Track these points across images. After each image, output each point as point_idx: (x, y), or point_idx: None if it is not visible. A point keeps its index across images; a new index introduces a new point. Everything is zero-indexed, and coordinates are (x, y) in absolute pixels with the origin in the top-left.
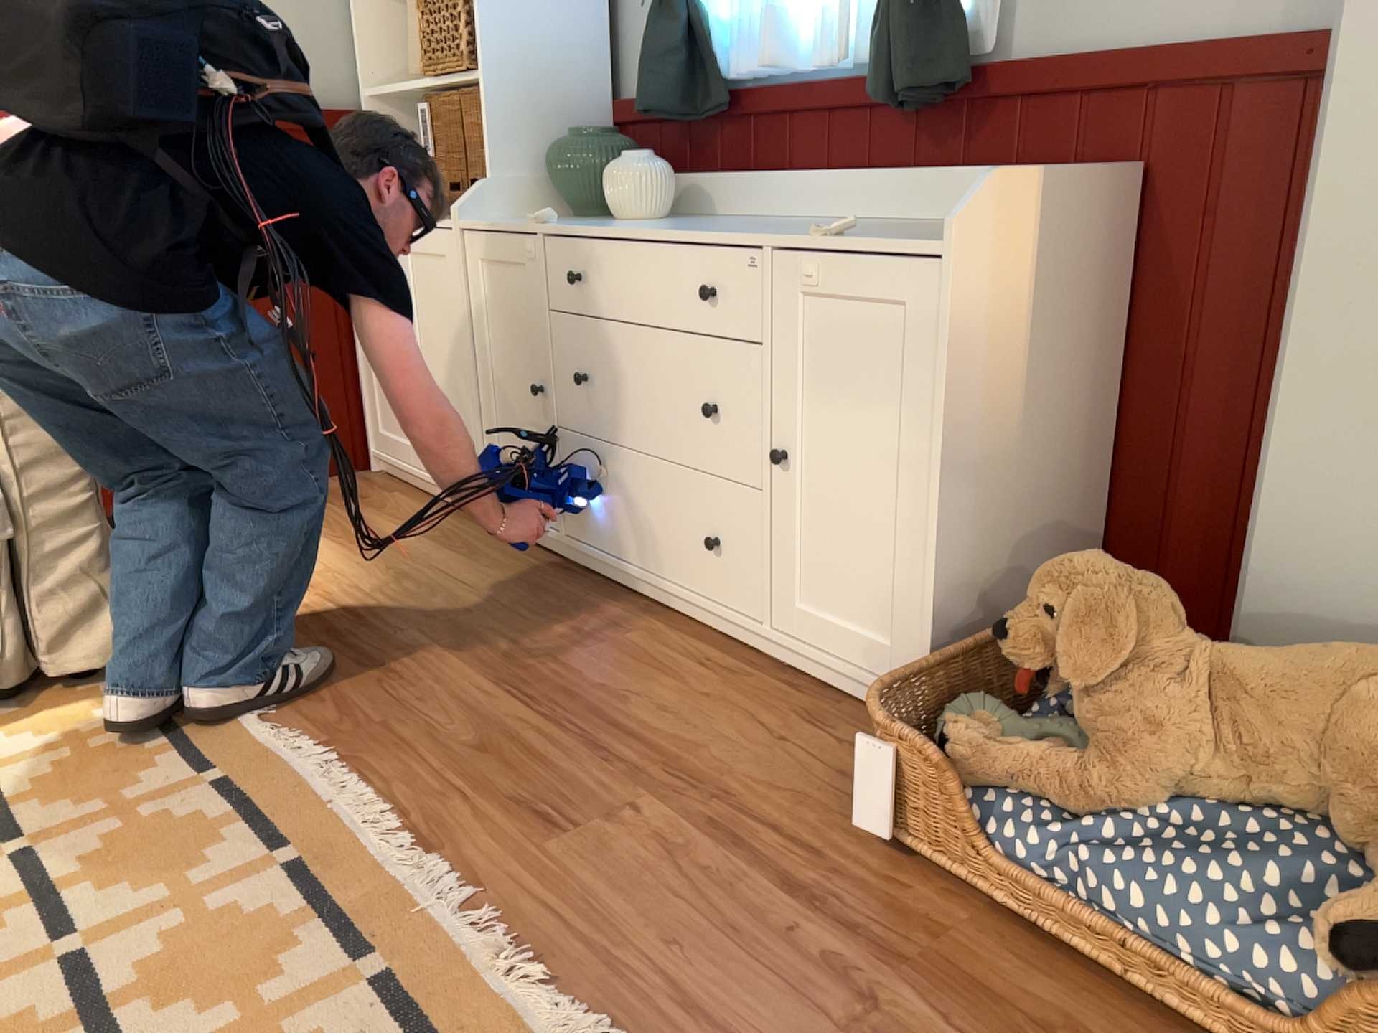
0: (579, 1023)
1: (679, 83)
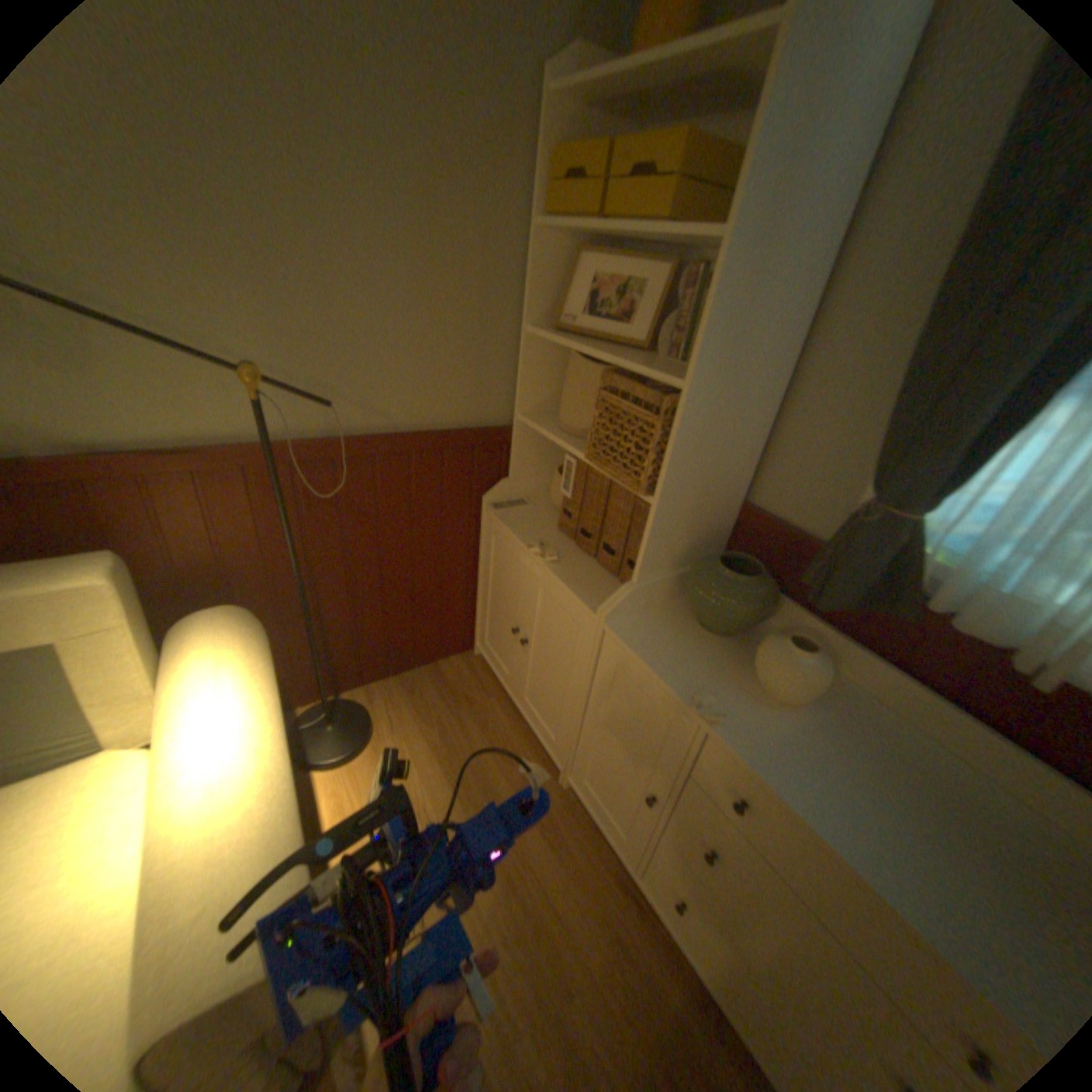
0: None
1: (877, 590)
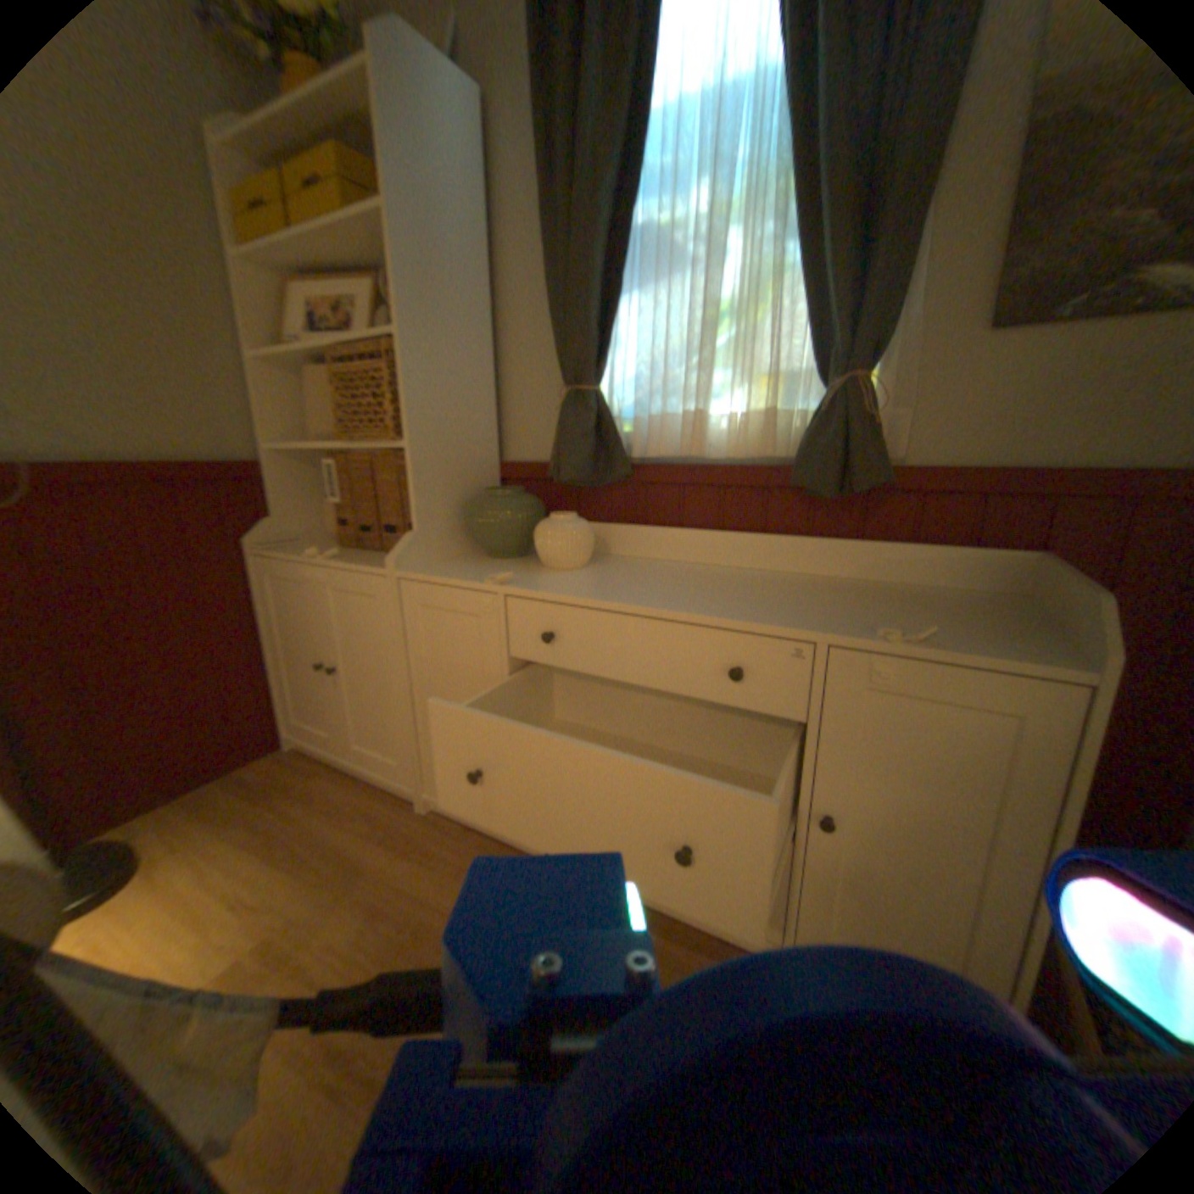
0: None
1: (596, 456)
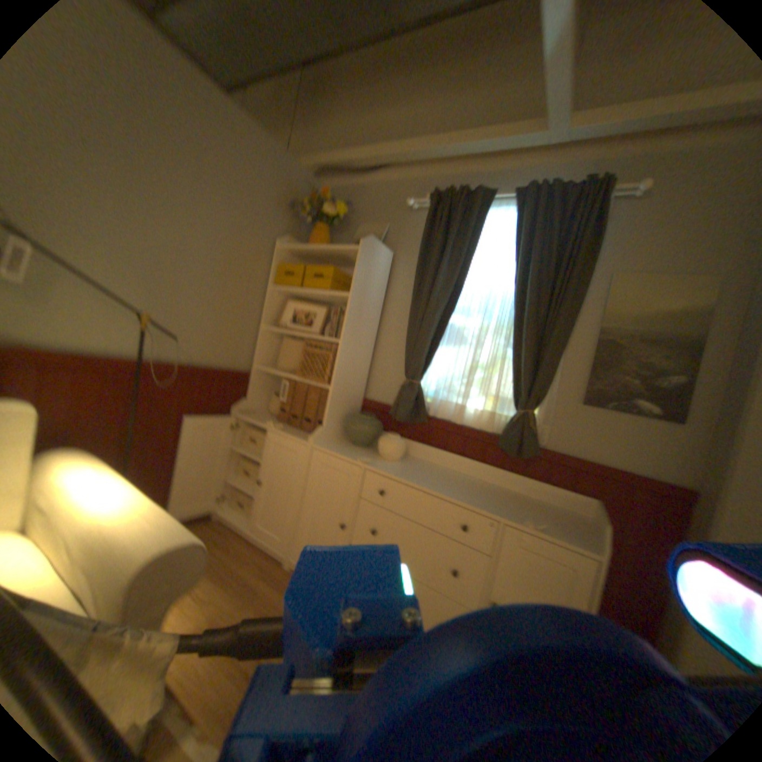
0: None
1: (412, 411)
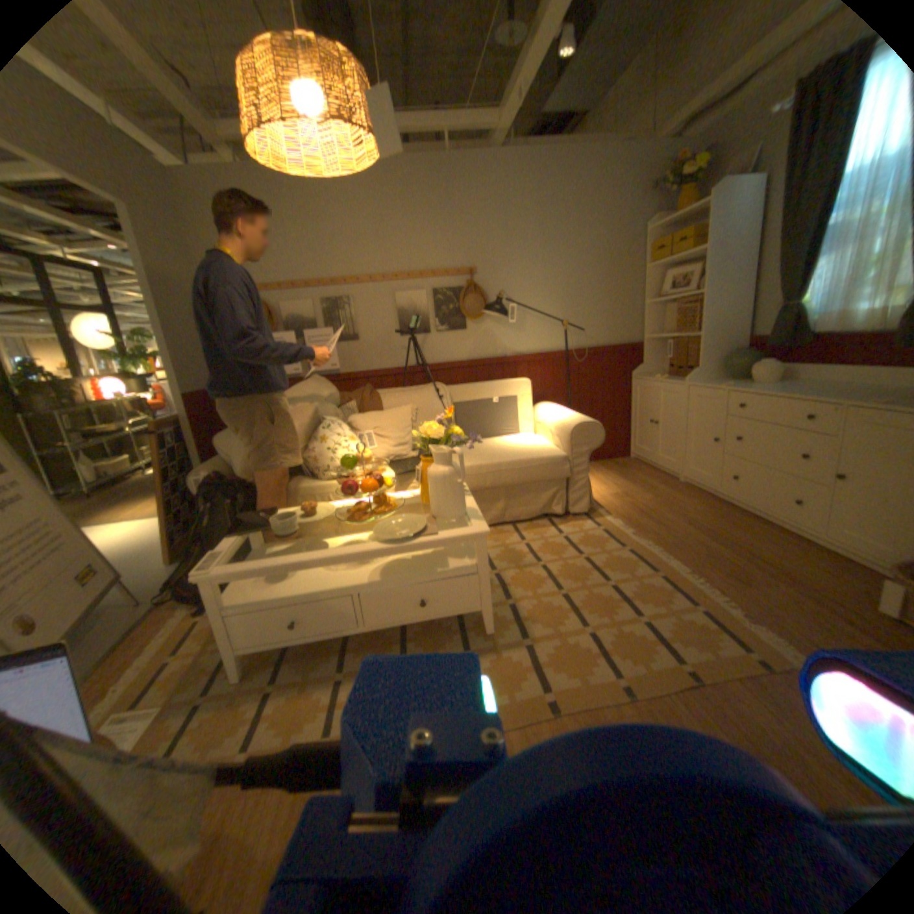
0: (776, 641)
1: (791, 332)
